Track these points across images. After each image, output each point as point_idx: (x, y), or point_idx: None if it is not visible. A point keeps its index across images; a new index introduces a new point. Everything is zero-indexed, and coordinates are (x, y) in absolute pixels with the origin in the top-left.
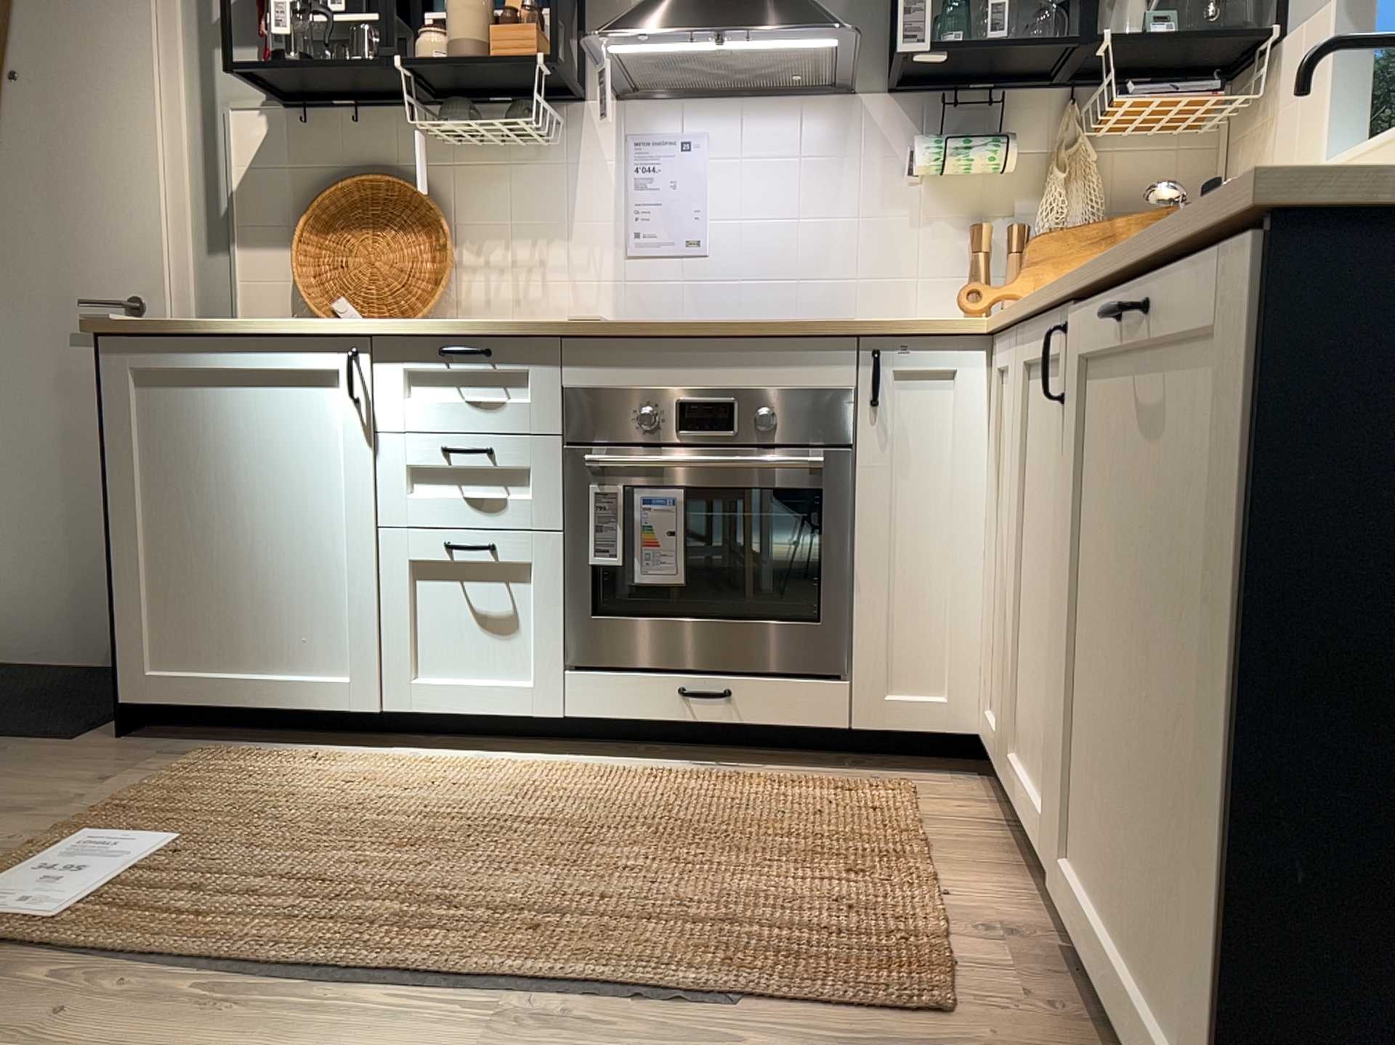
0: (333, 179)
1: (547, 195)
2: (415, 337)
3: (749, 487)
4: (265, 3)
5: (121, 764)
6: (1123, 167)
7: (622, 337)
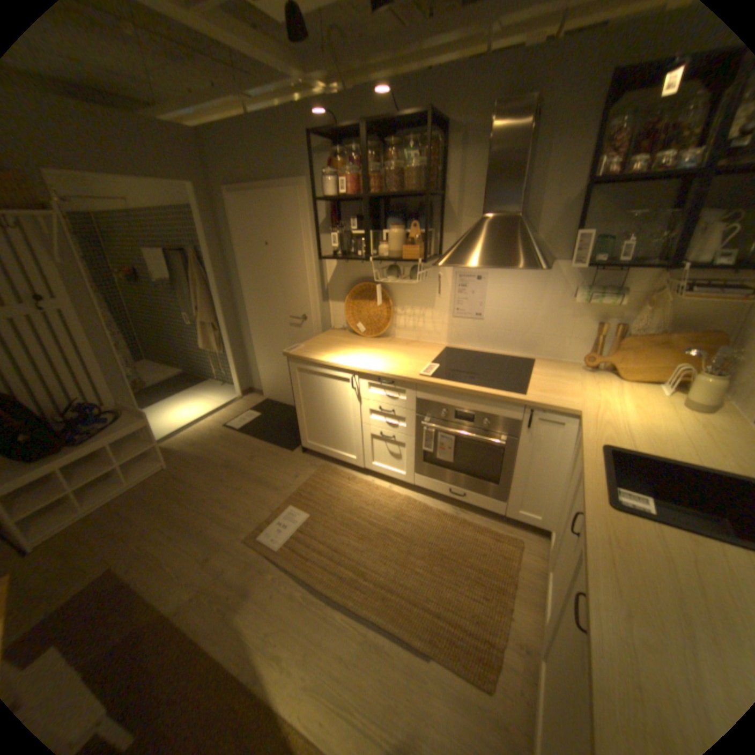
0: (356, 281)
1: (426, 292)
2: (370, 374)
3: (476, 439)
4: (333, 217)
5: (301, 467)
6: (690, 301)
7: (435, 387)
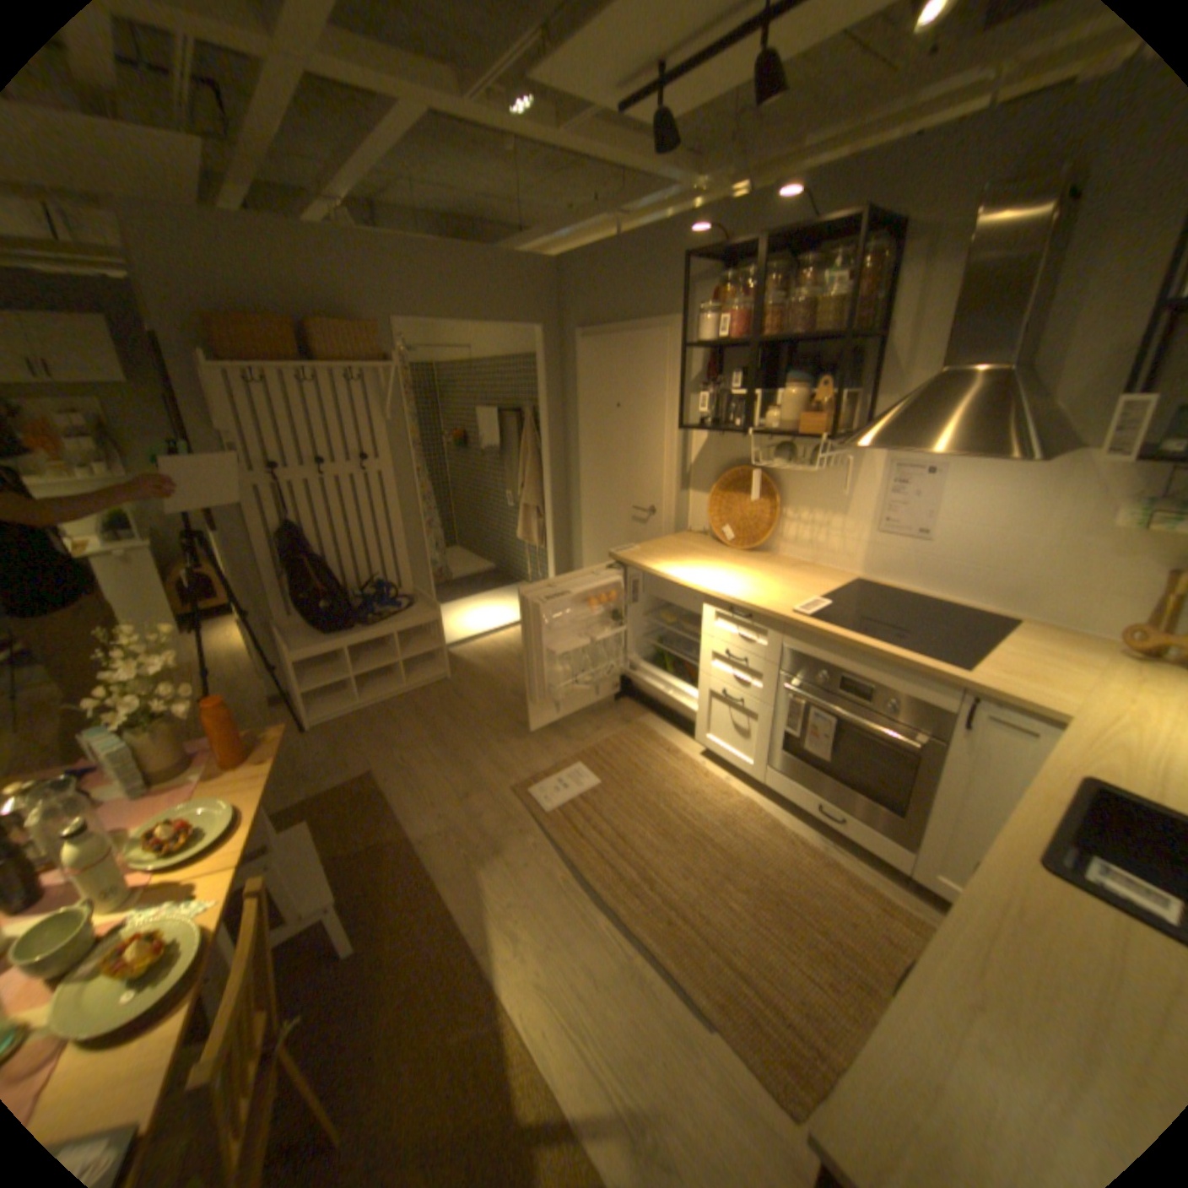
0: (733, 463)
1: (838, 488)
2: (720, 599)
3: (874, 733)
4: (712, 371)
5: (608, 719)
6: None
7: (815, 633)
